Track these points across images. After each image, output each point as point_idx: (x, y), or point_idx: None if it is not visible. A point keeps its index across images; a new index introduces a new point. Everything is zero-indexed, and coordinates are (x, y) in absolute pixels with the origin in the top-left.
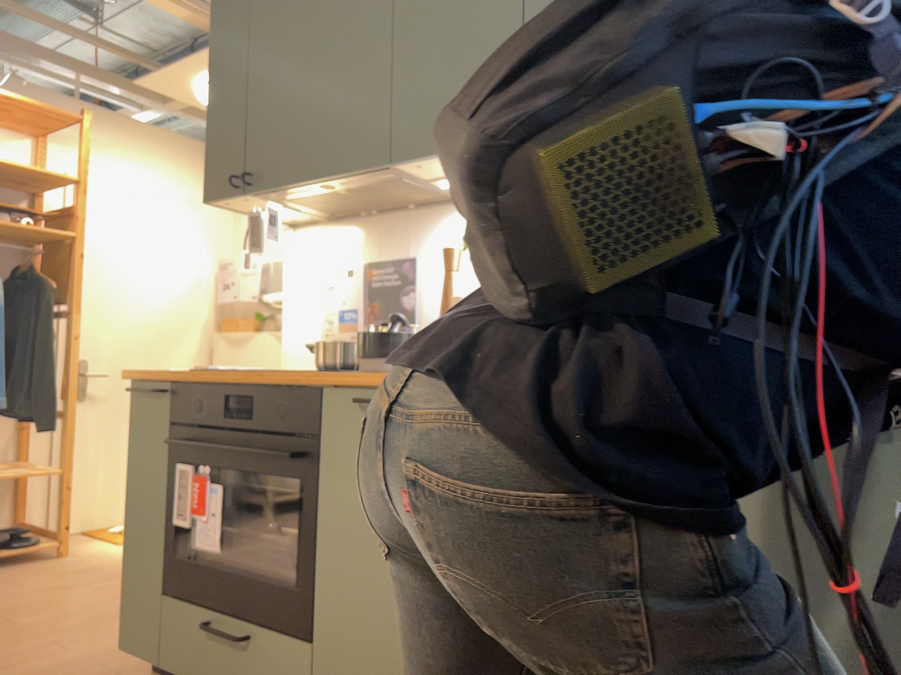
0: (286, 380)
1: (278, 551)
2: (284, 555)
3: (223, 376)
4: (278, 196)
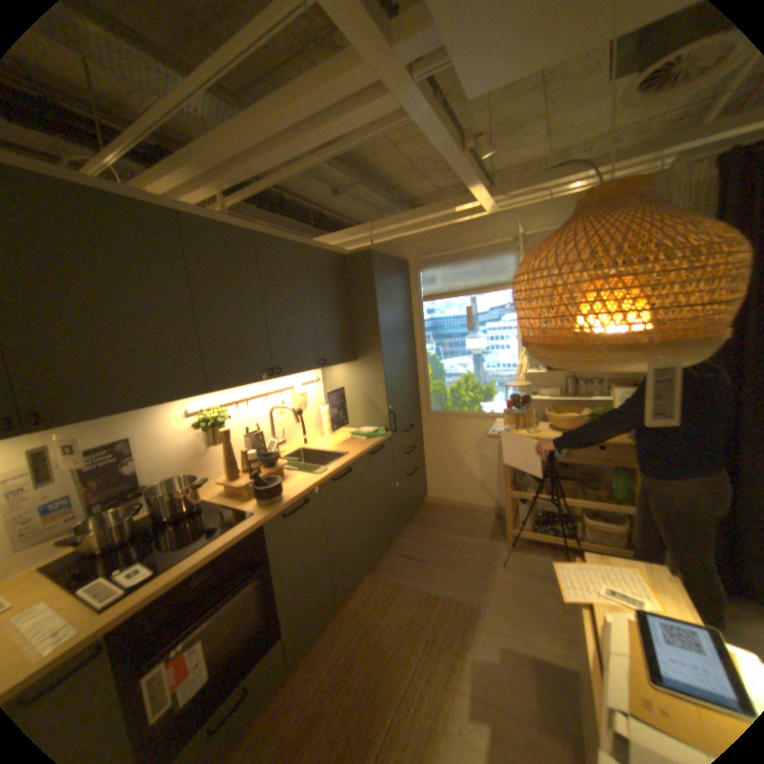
0: (234, 538)
1: (234, 635)
2: (234, 635)
3: (171, 579)
4: (57, 427)
